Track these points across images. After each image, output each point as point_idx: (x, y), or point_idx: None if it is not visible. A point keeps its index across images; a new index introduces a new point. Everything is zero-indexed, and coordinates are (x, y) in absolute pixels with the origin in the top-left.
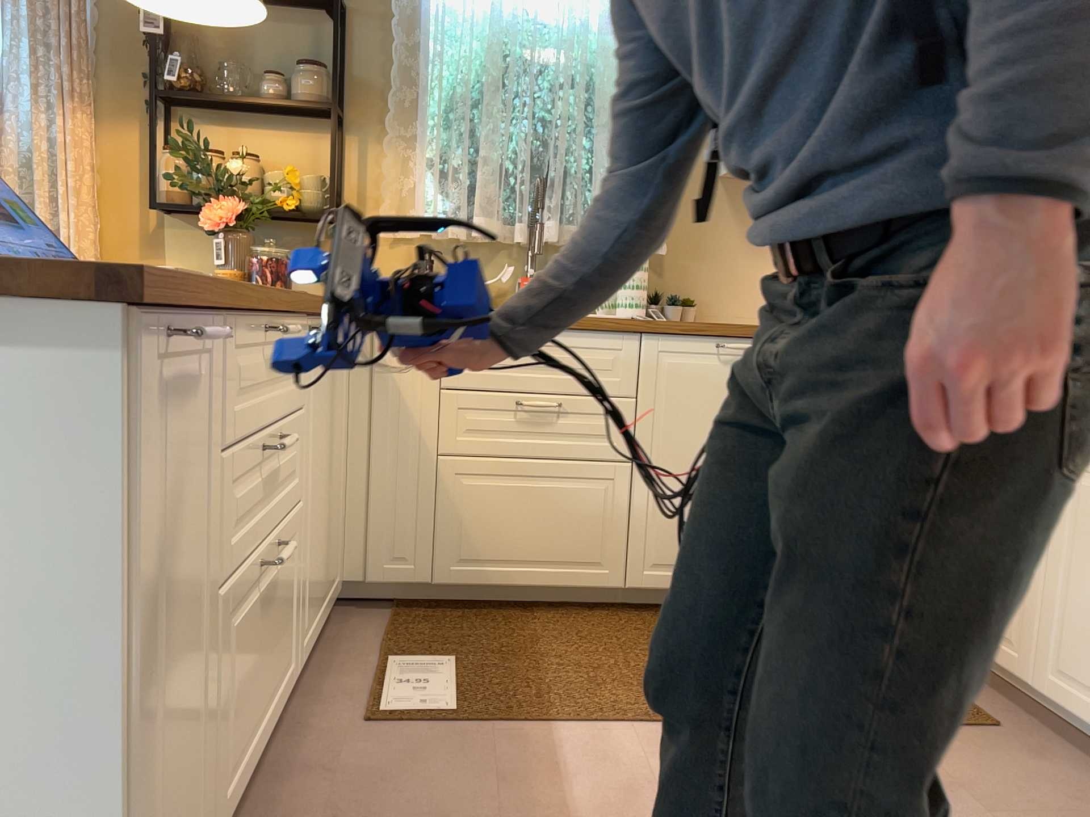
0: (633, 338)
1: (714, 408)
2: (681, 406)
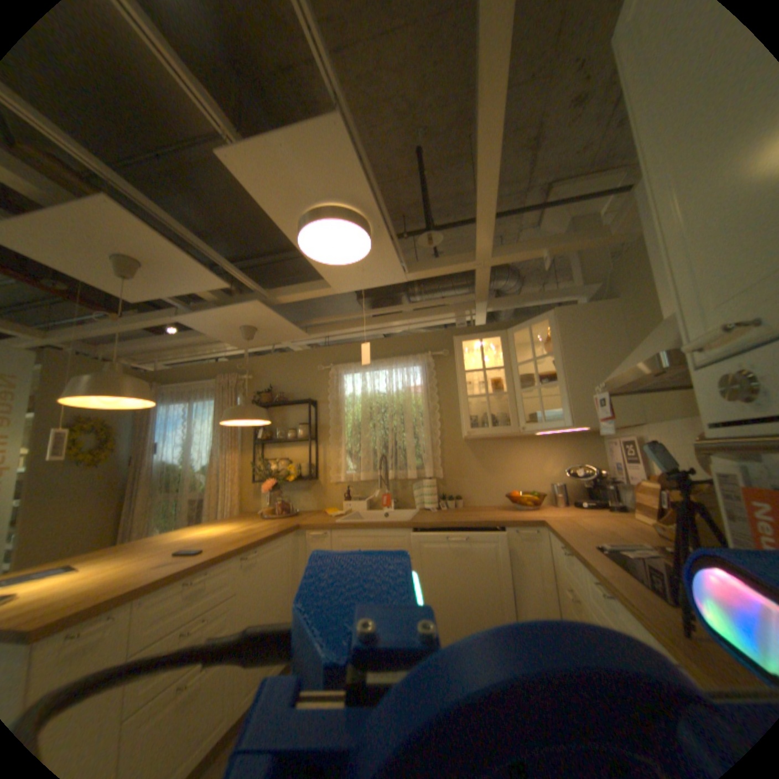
0: (409, 531)
1: (450, 563)
2: (434, 563)
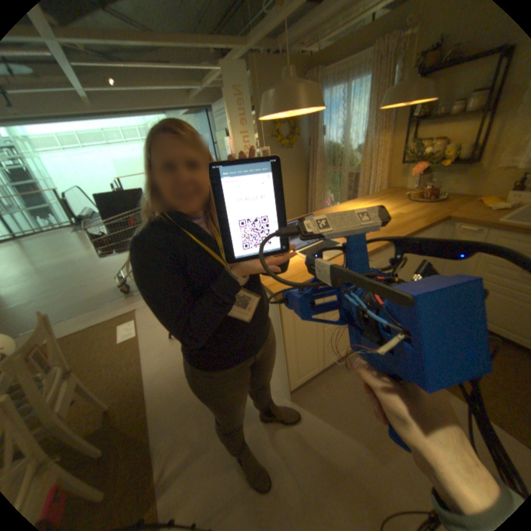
0: None
1: None
2: None
